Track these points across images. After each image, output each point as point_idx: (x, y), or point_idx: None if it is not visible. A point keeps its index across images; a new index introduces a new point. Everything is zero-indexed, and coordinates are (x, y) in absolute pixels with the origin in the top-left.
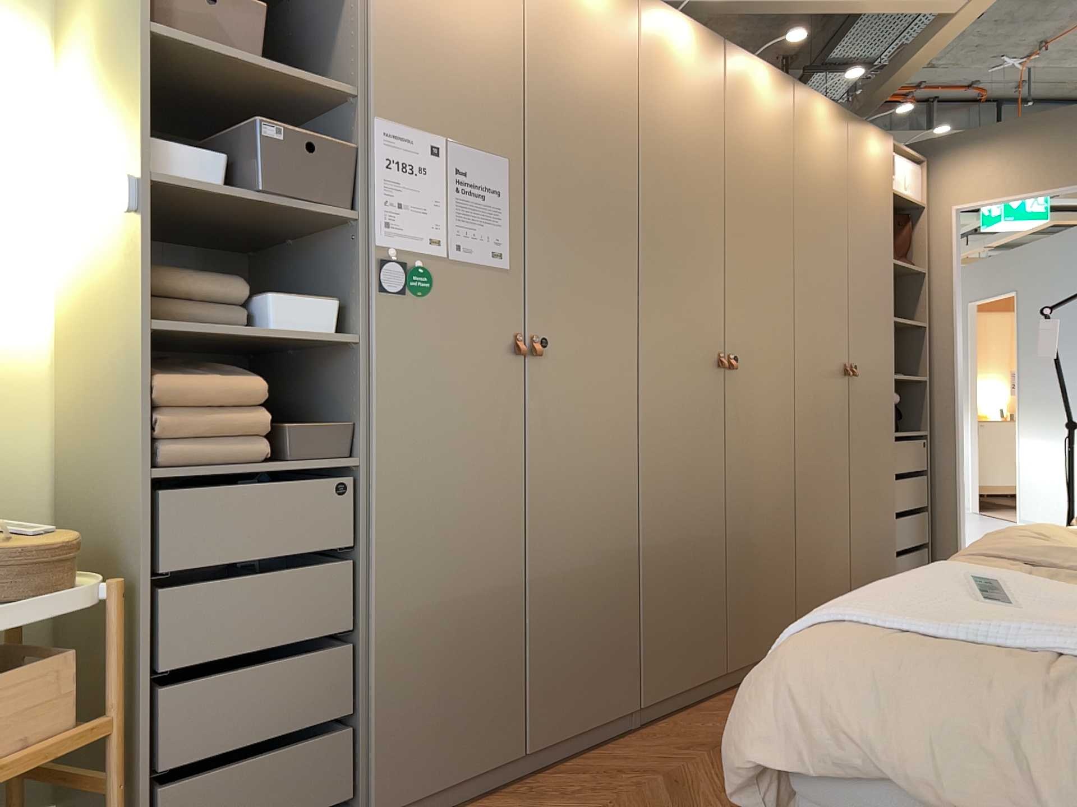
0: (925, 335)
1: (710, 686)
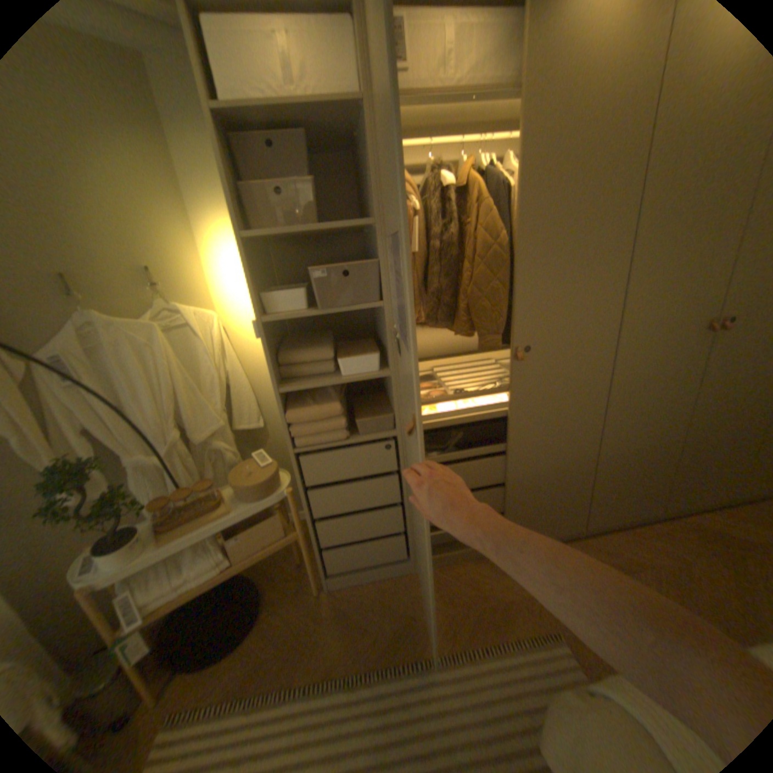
0: None
1: (655, 519)
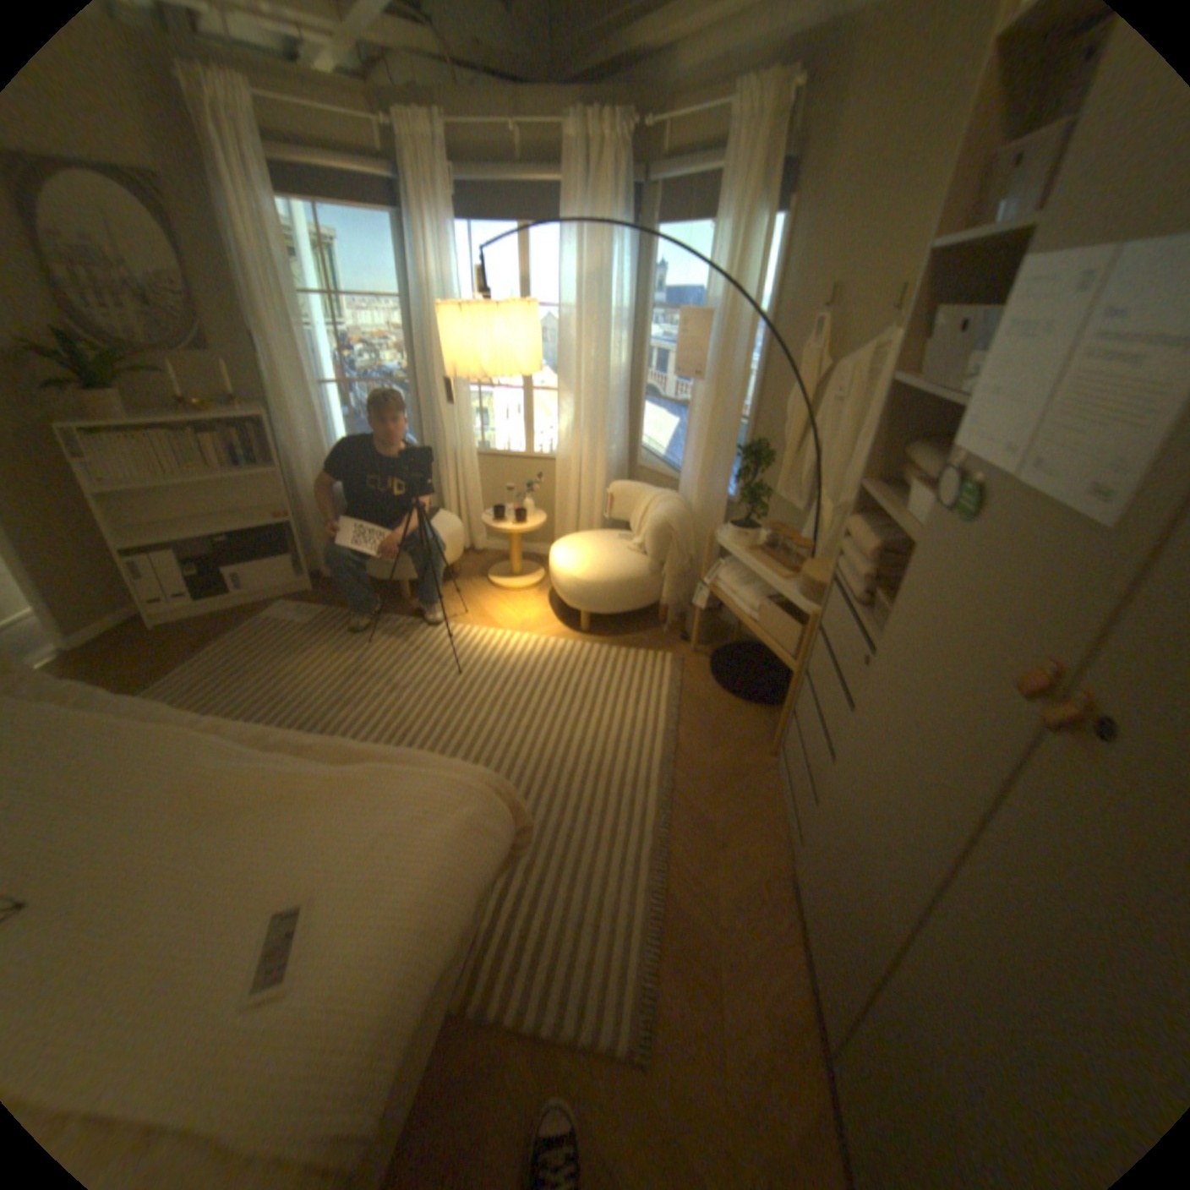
0: None
1: None
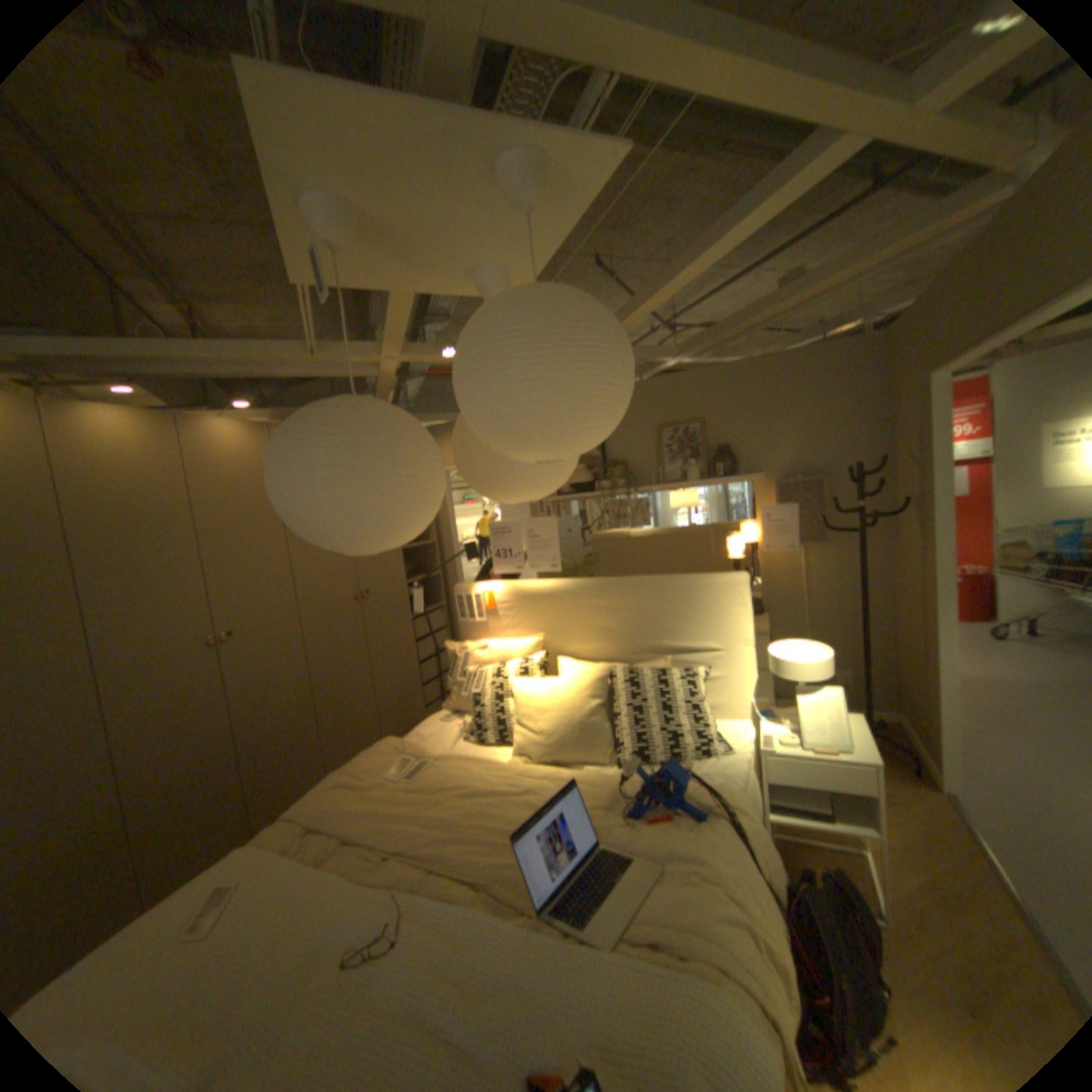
0: (444, 545)
1: None
